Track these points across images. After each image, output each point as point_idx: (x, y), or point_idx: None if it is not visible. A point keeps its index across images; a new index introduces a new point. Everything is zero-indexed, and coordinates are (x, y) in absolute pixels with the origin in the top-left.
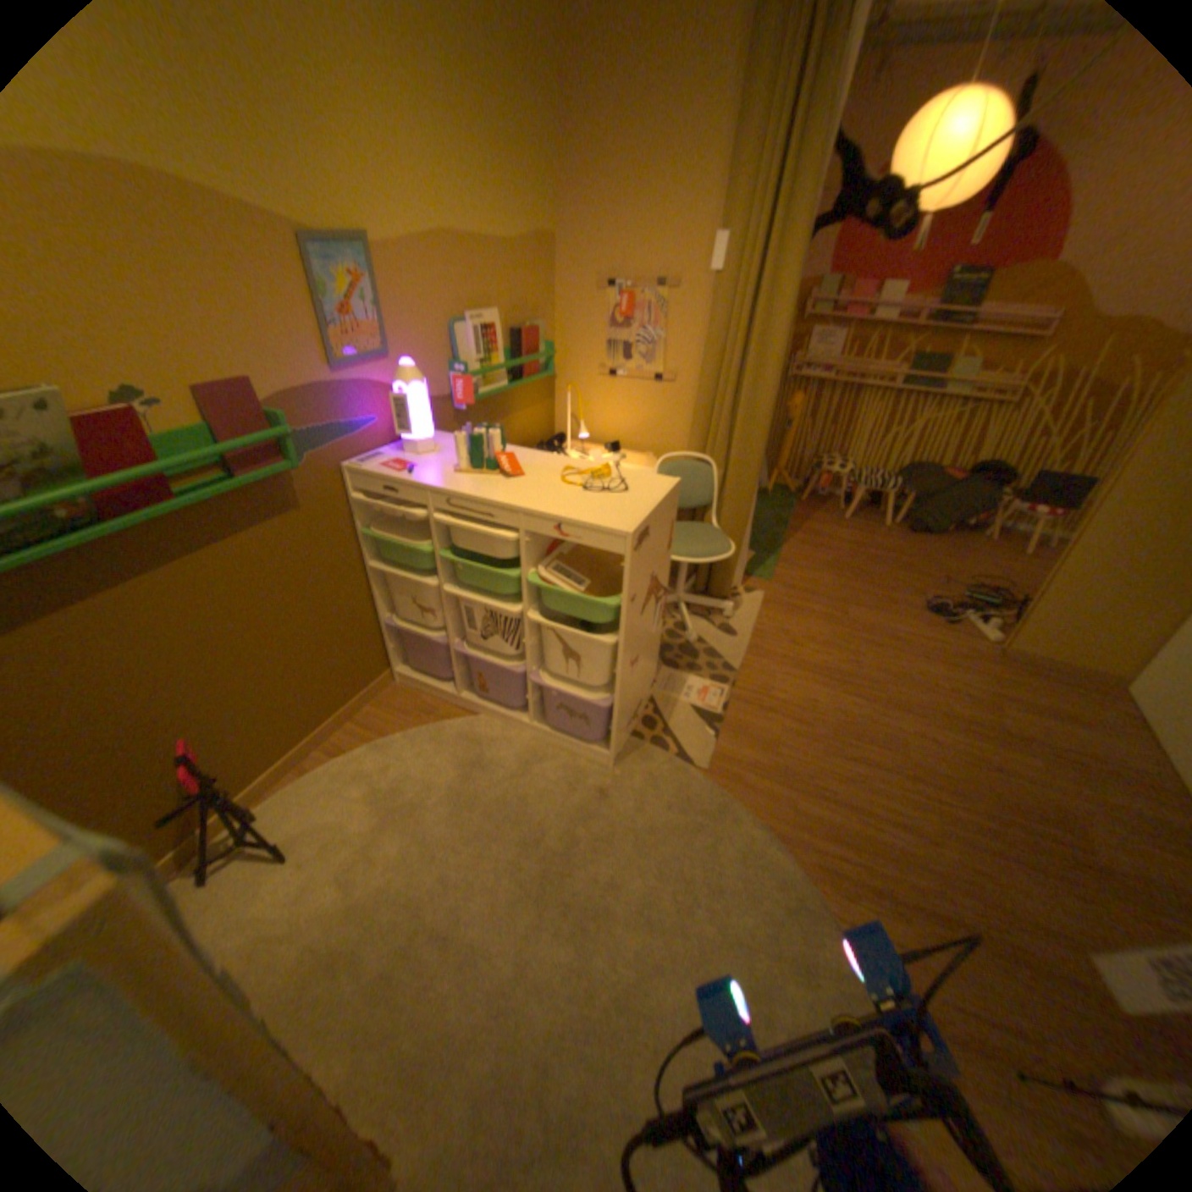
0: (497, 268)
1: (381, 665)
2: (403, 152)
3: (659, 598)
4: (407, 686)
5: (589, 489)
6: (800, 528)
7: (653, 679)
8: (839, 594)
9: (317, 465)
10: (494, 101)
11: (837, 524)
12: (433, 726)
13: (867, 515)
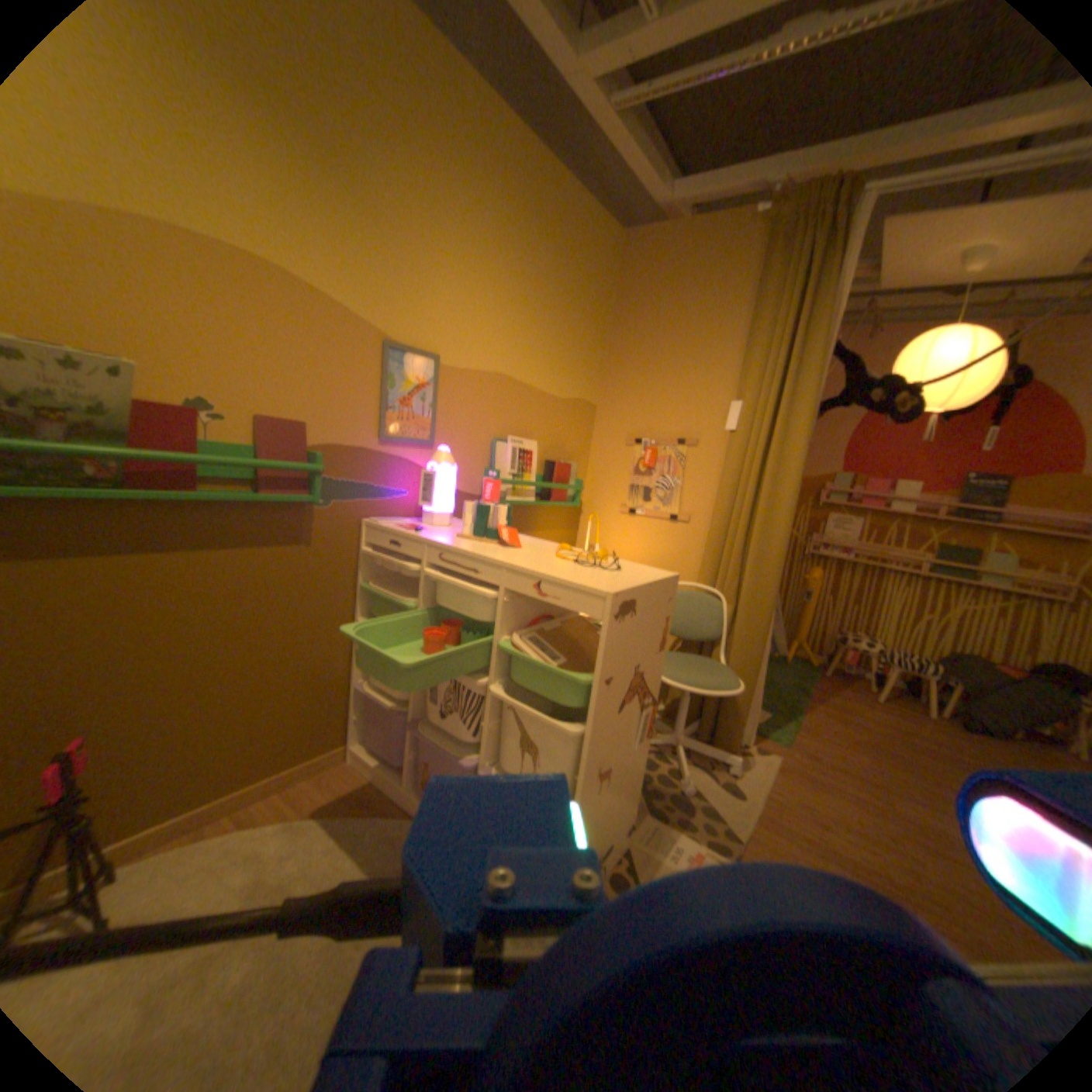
0: (544, 414)
1: (338, 739)
2: (485, 317)
3: (648, 709)
4: (357, 772)
5: (583, 566)
6: (827, 703)
7: (635, 827)
8: (882, 782)
9: (342, 515)
10: (563, 309)
11: (872, 706)
12: (363, 823)
13: (908, 705)
